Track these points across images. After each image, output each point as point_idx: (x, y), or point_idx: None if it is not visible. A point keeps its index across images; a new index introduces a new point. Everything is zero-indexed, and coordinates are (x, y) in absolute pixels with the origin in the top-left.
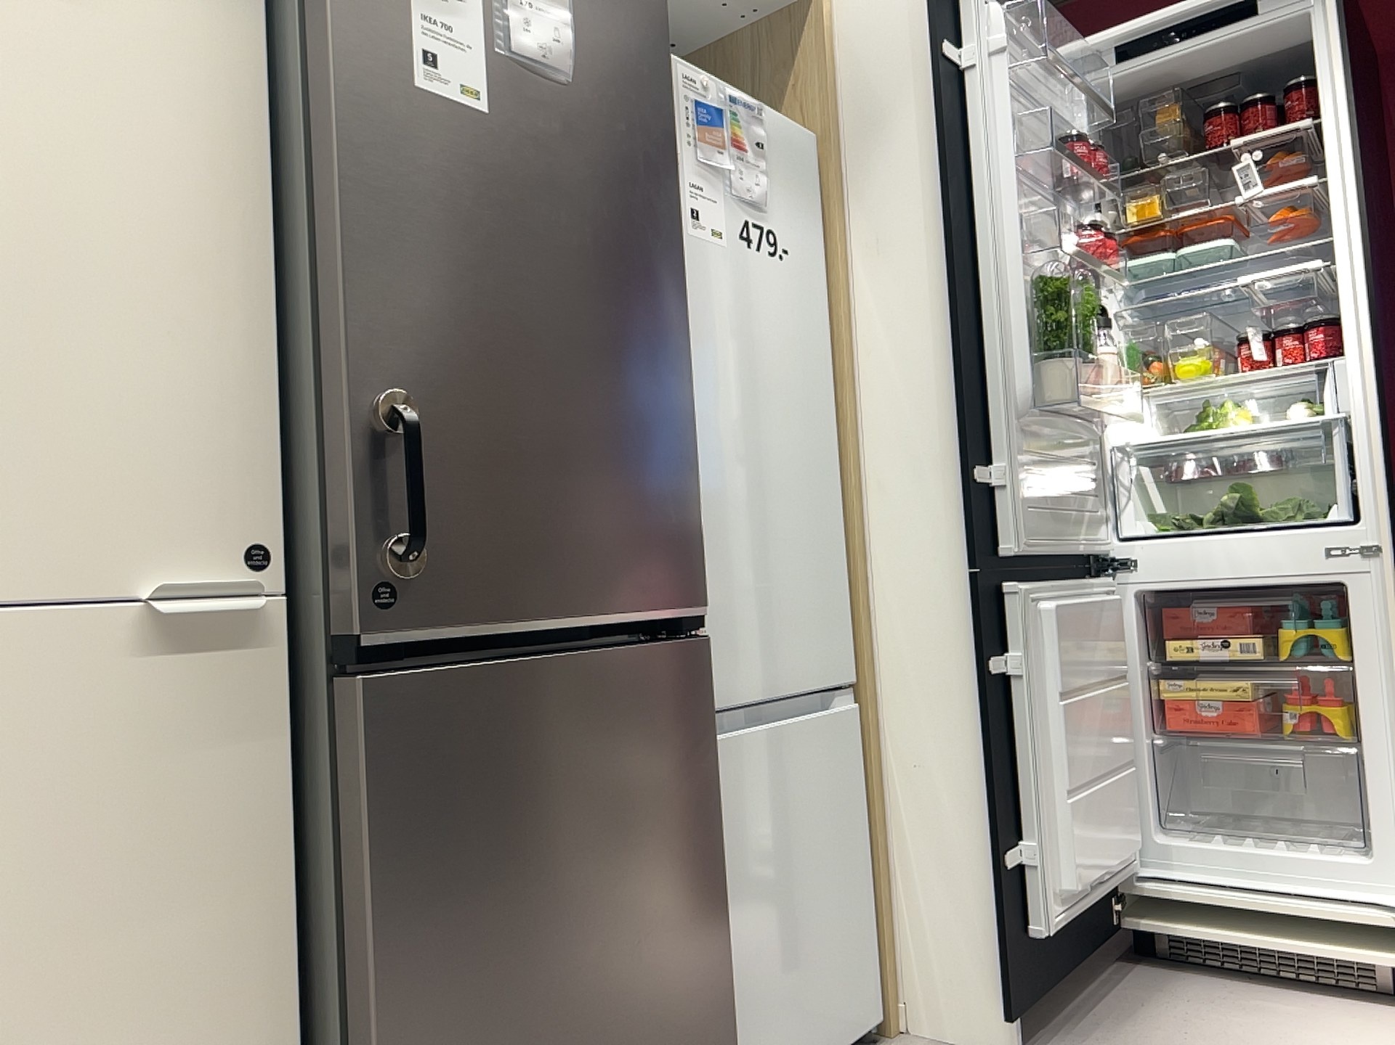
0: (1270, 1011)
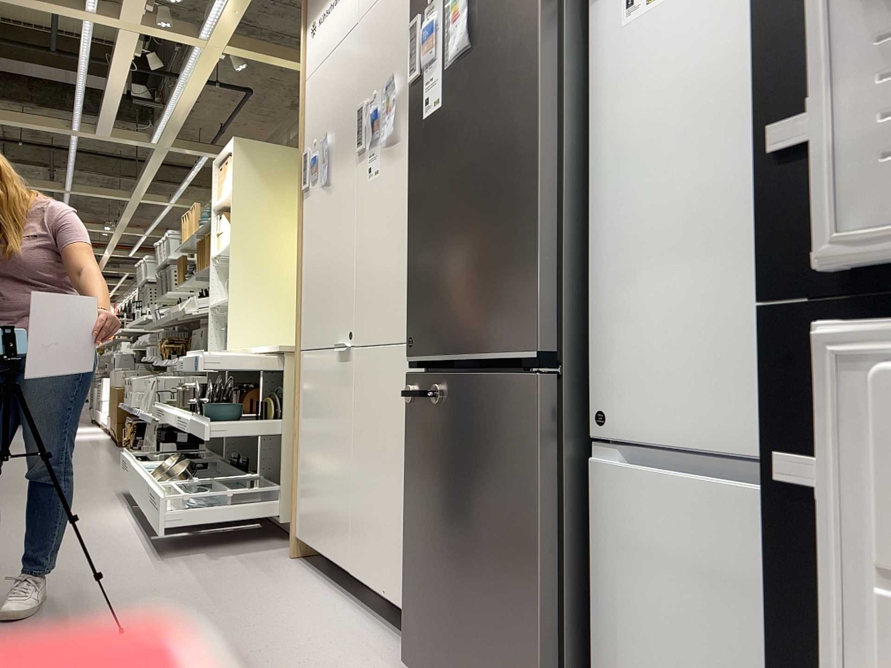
0: None
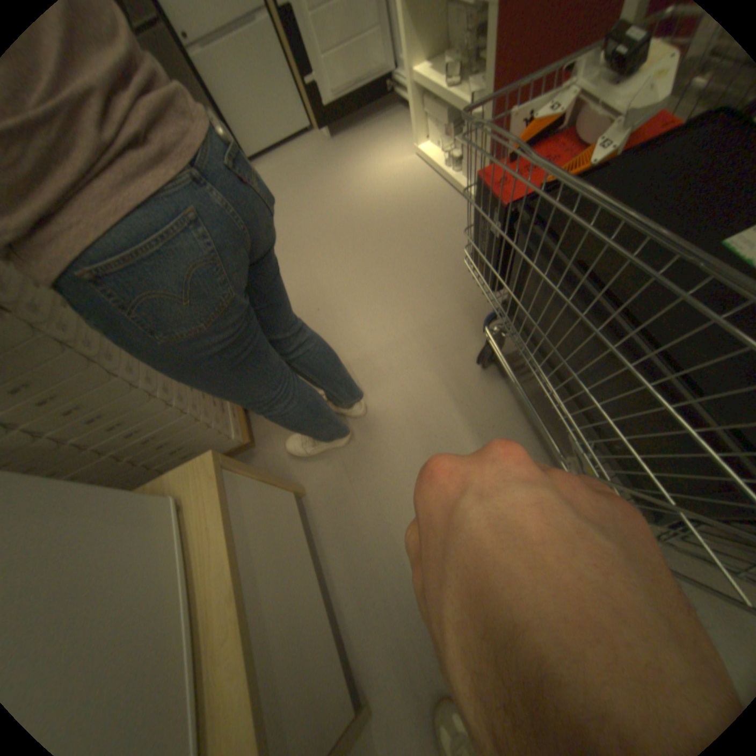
0: (401, 124)
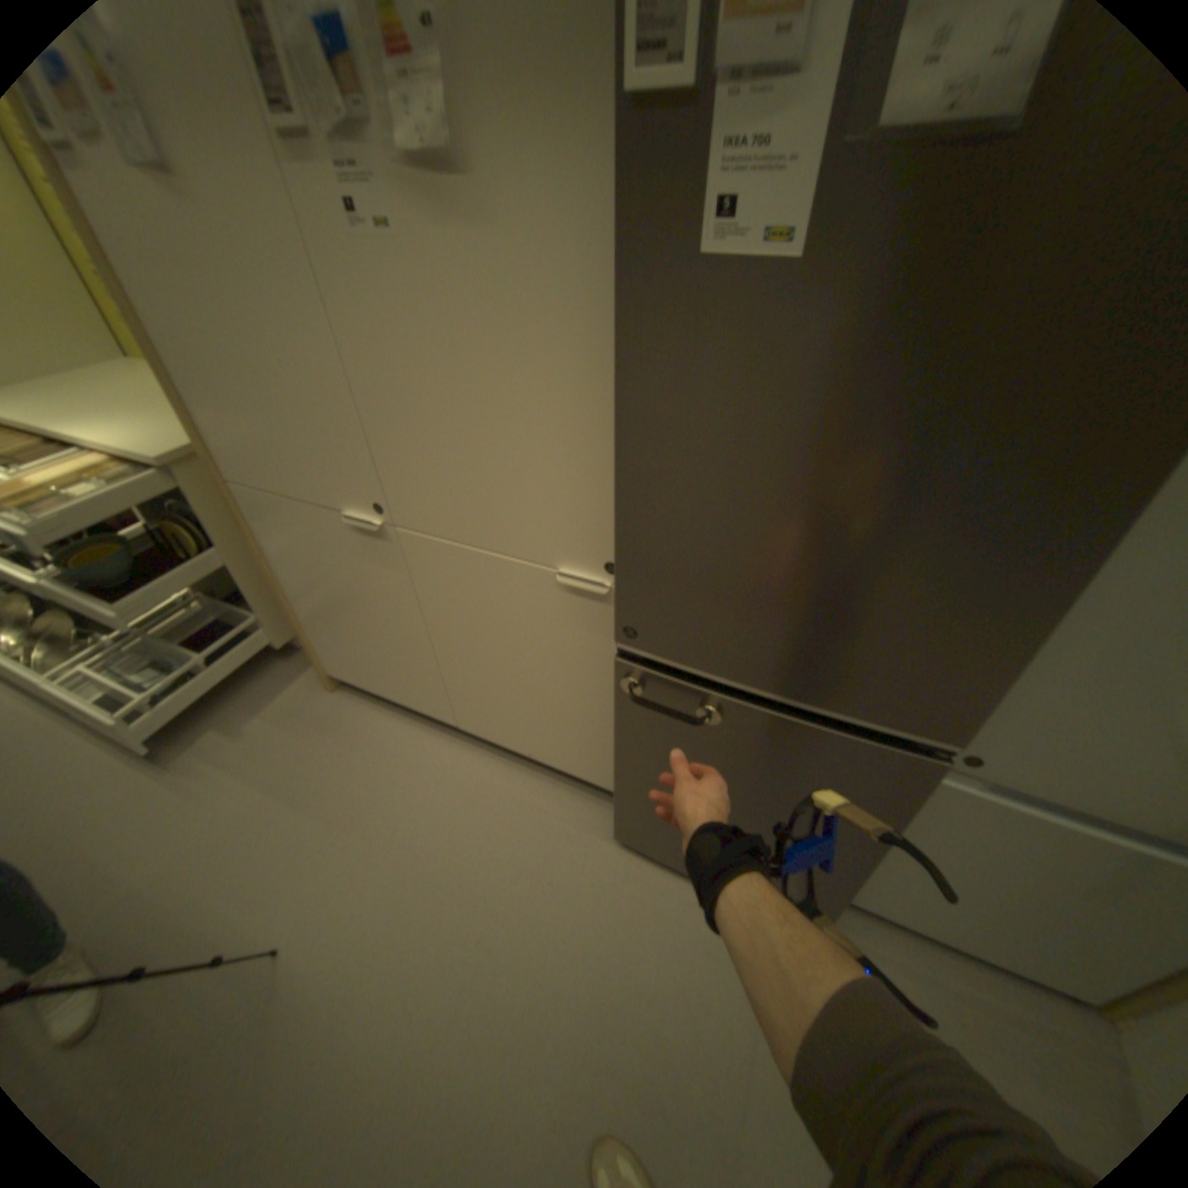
0: None
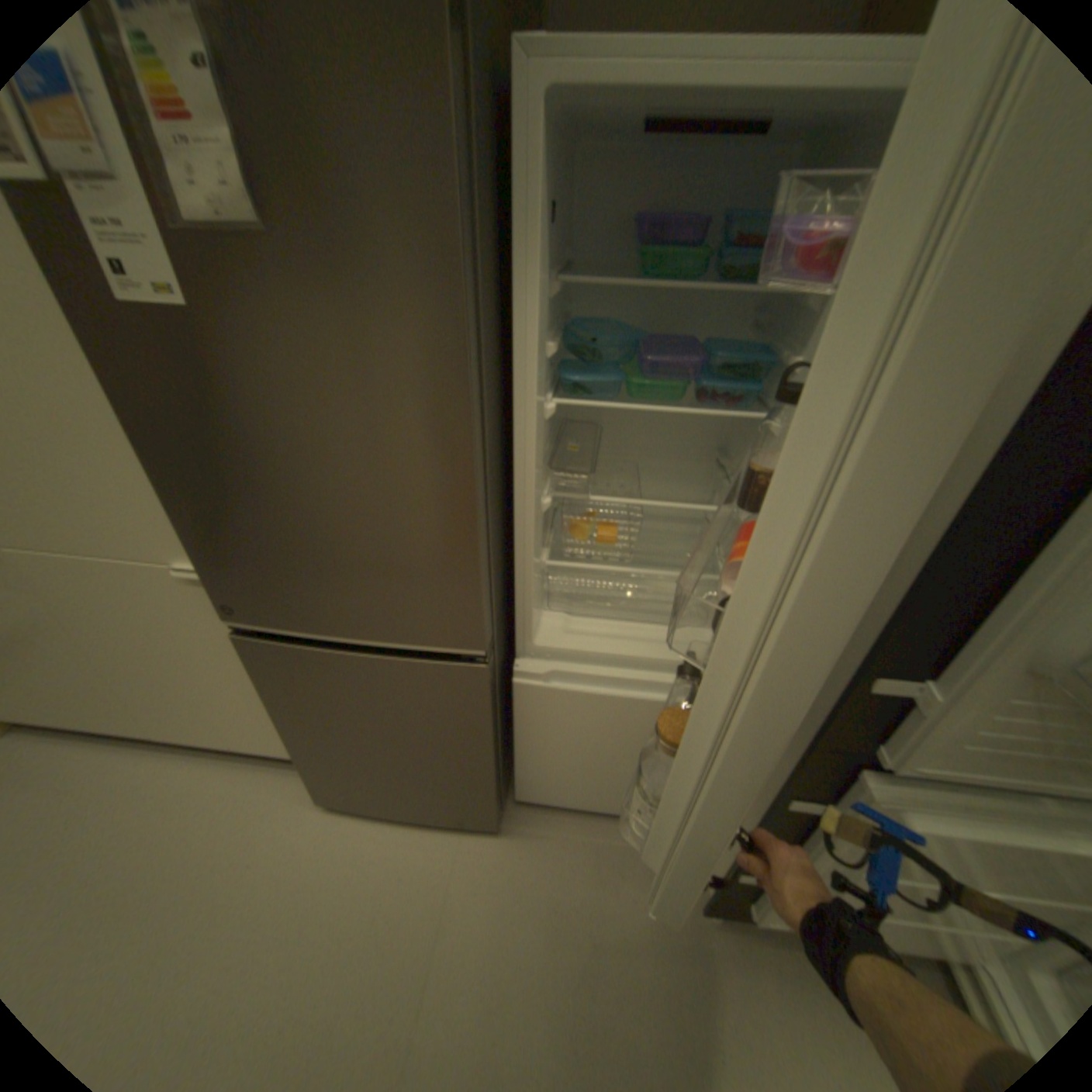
0: None
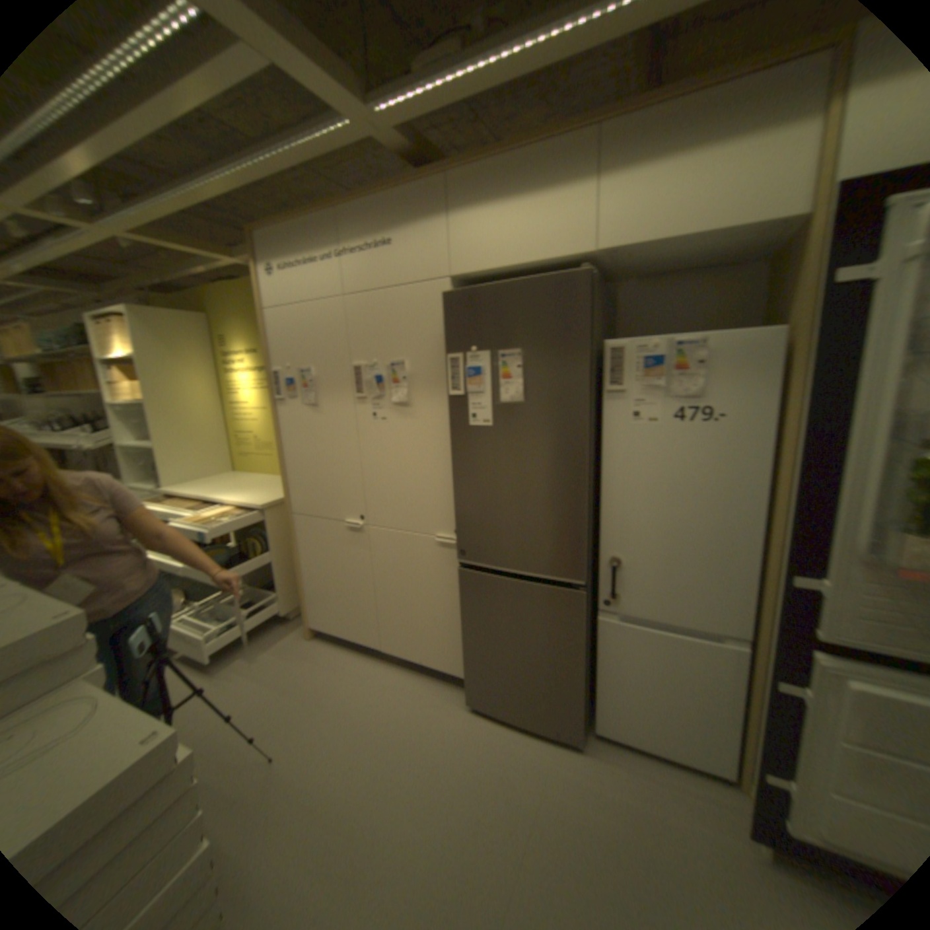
0: None
